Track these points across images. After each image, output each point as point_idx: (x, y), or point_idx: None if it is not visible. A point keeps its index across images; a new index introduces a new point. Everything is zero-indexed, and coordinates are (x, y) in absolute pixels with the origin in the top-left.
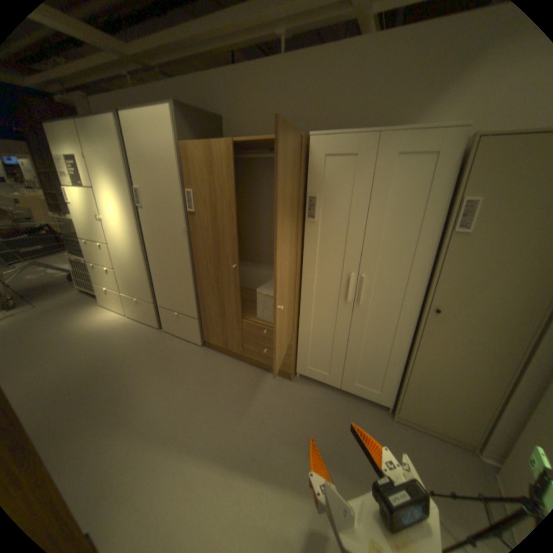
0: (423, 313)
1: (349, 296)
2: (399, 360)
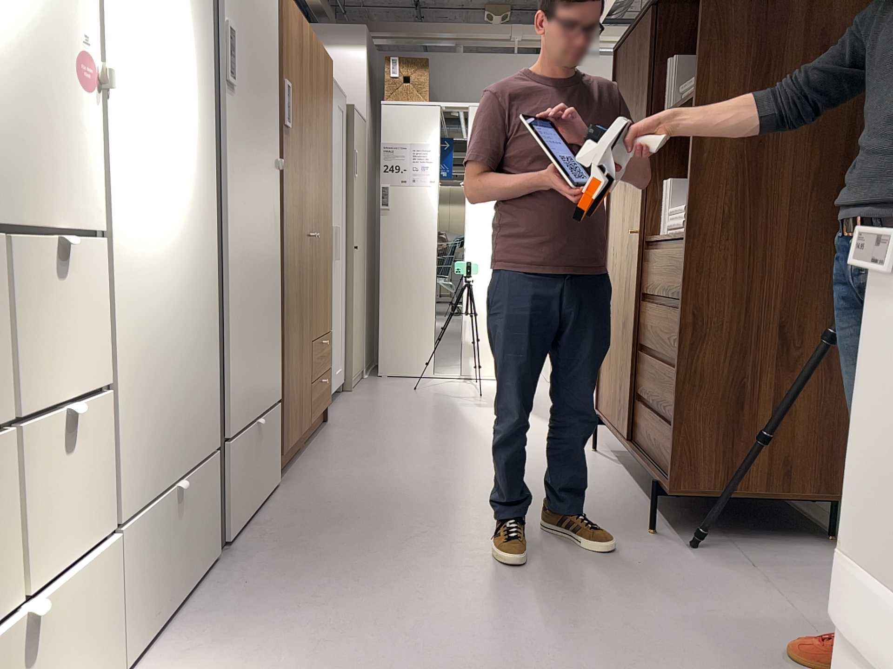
0: (347, 254)
1: (332, 254)
2: (343, 316)
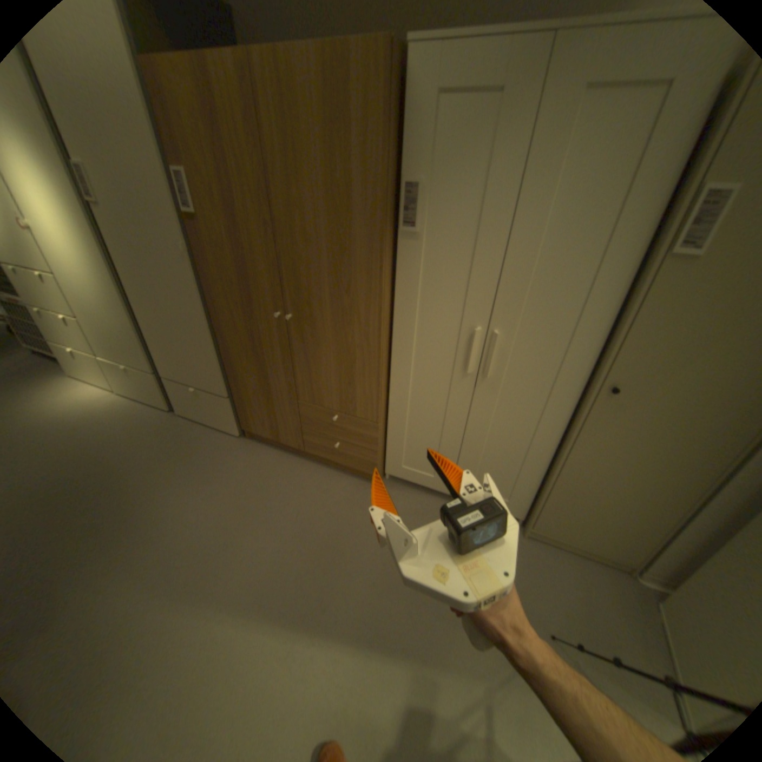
0: (589, 391)
1: (470, 364)
2: (541, 458)
